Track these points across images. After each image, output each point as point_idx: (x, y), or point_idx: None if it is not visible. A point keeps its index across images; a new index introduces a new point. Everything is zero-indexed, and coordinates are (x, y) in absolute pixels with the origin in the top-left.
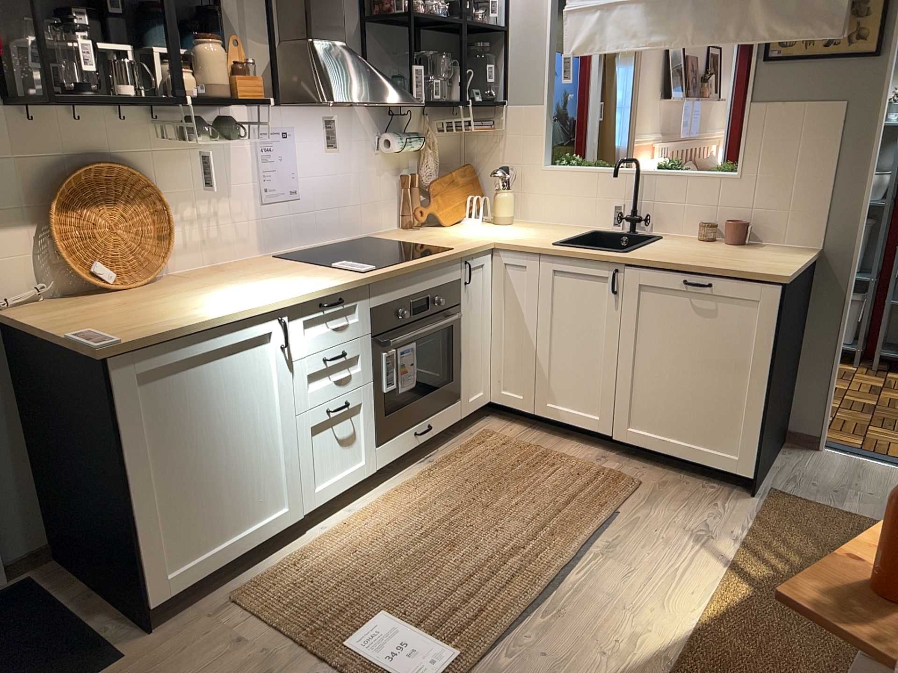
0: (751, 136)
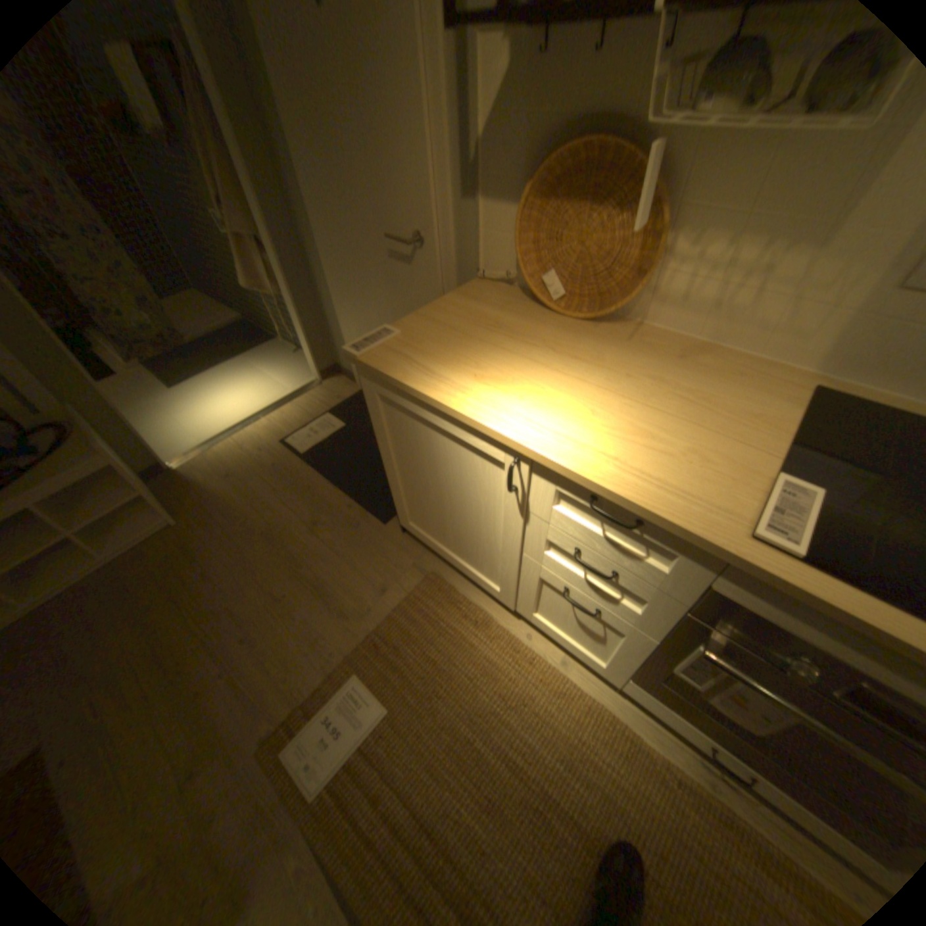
0: None
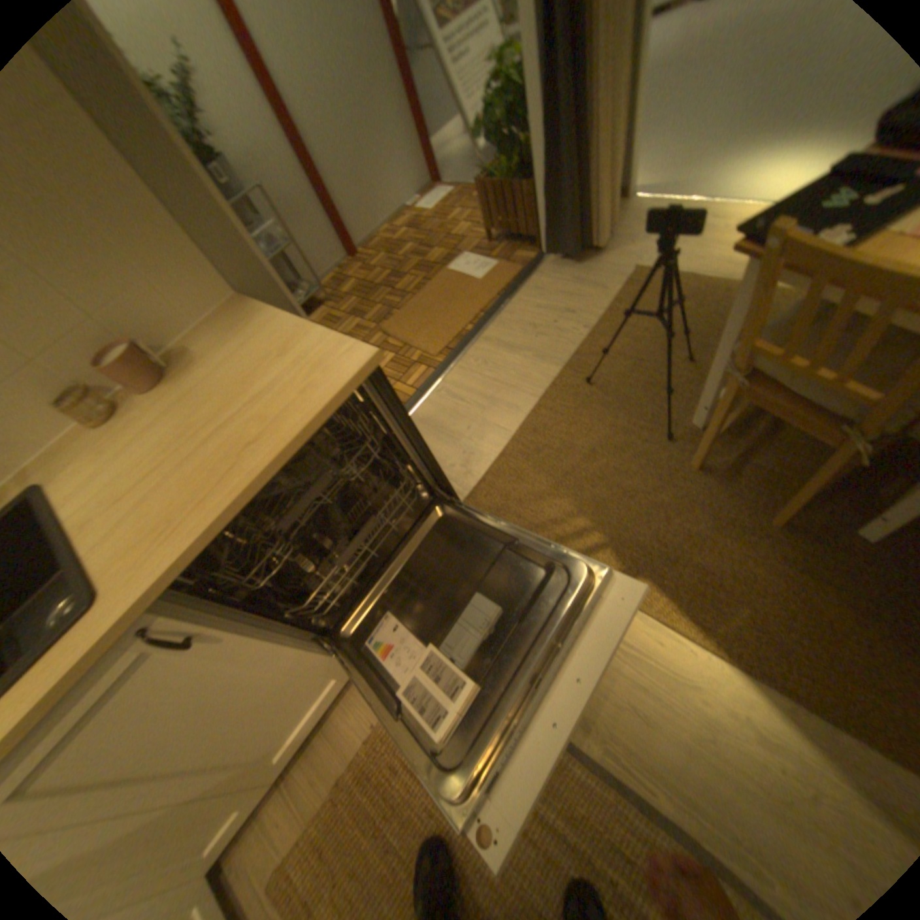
0: None
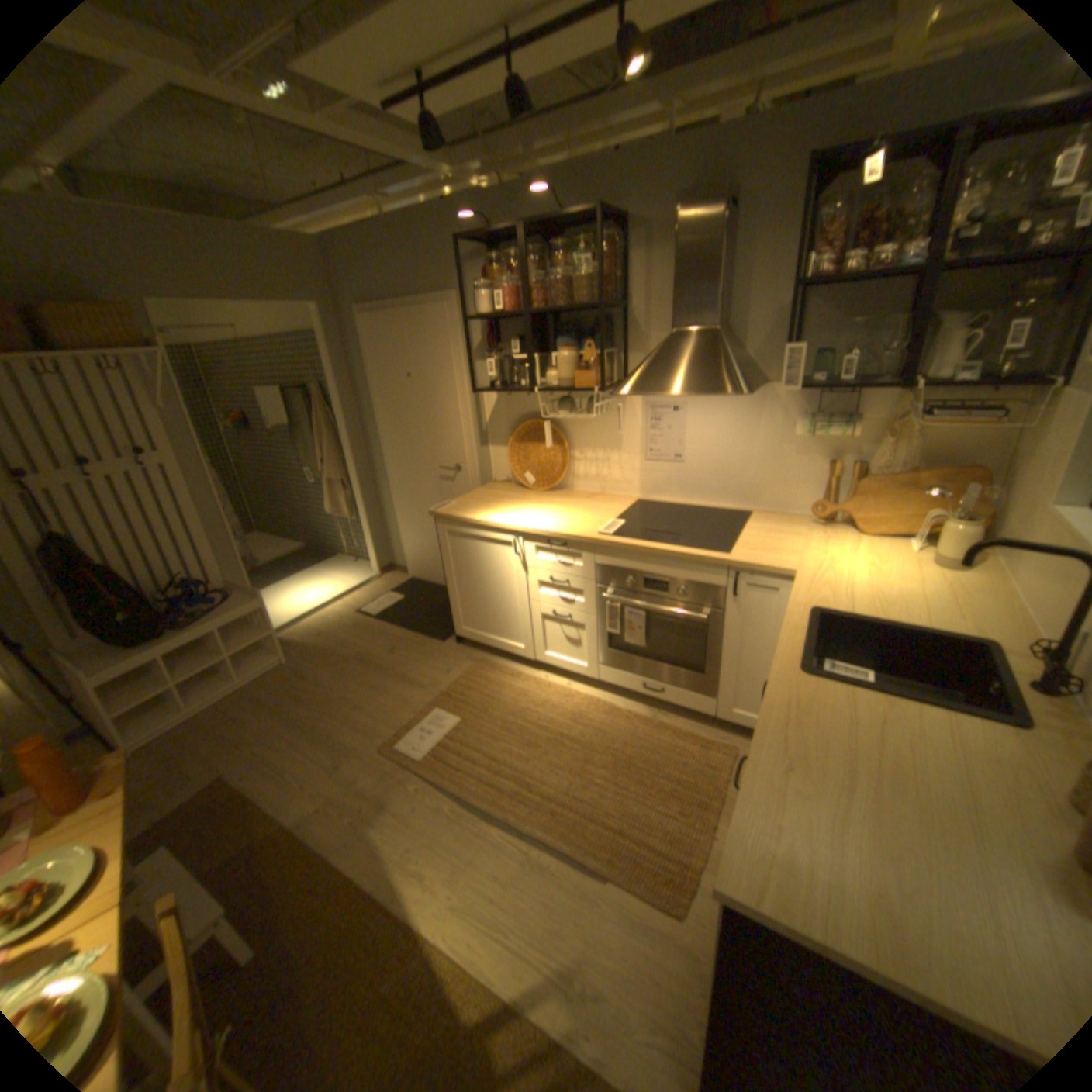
0: None
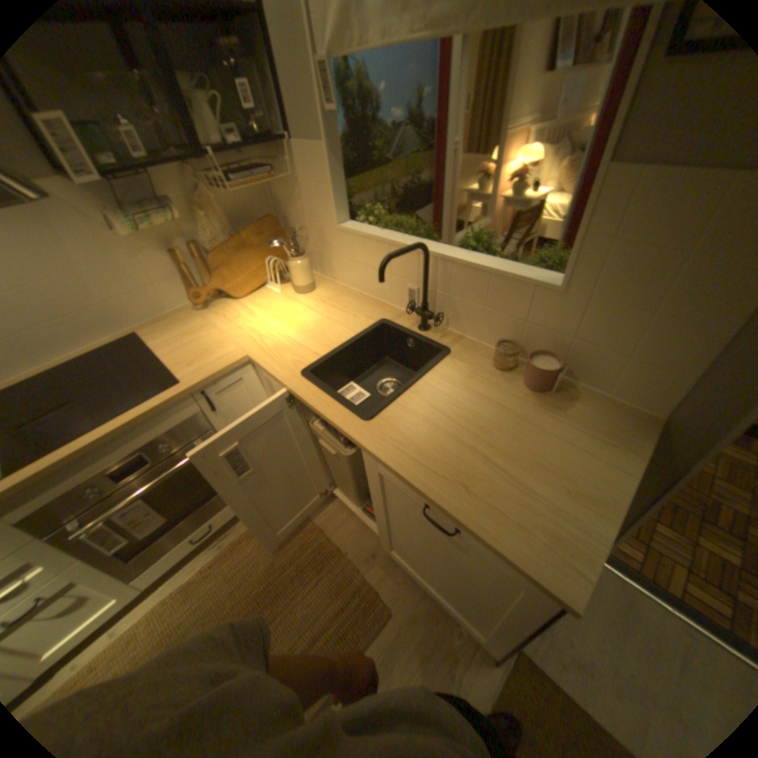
0: (594, 229)
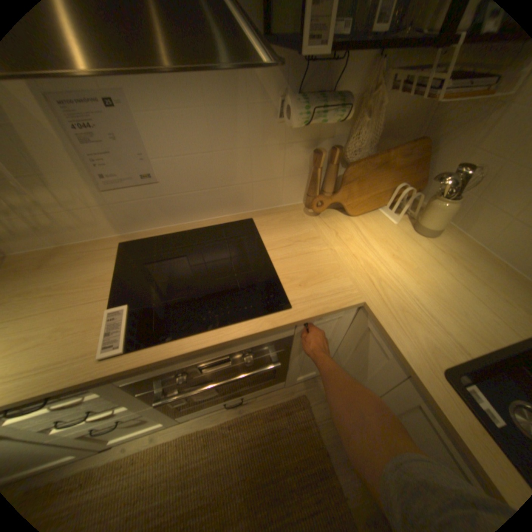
0: None
